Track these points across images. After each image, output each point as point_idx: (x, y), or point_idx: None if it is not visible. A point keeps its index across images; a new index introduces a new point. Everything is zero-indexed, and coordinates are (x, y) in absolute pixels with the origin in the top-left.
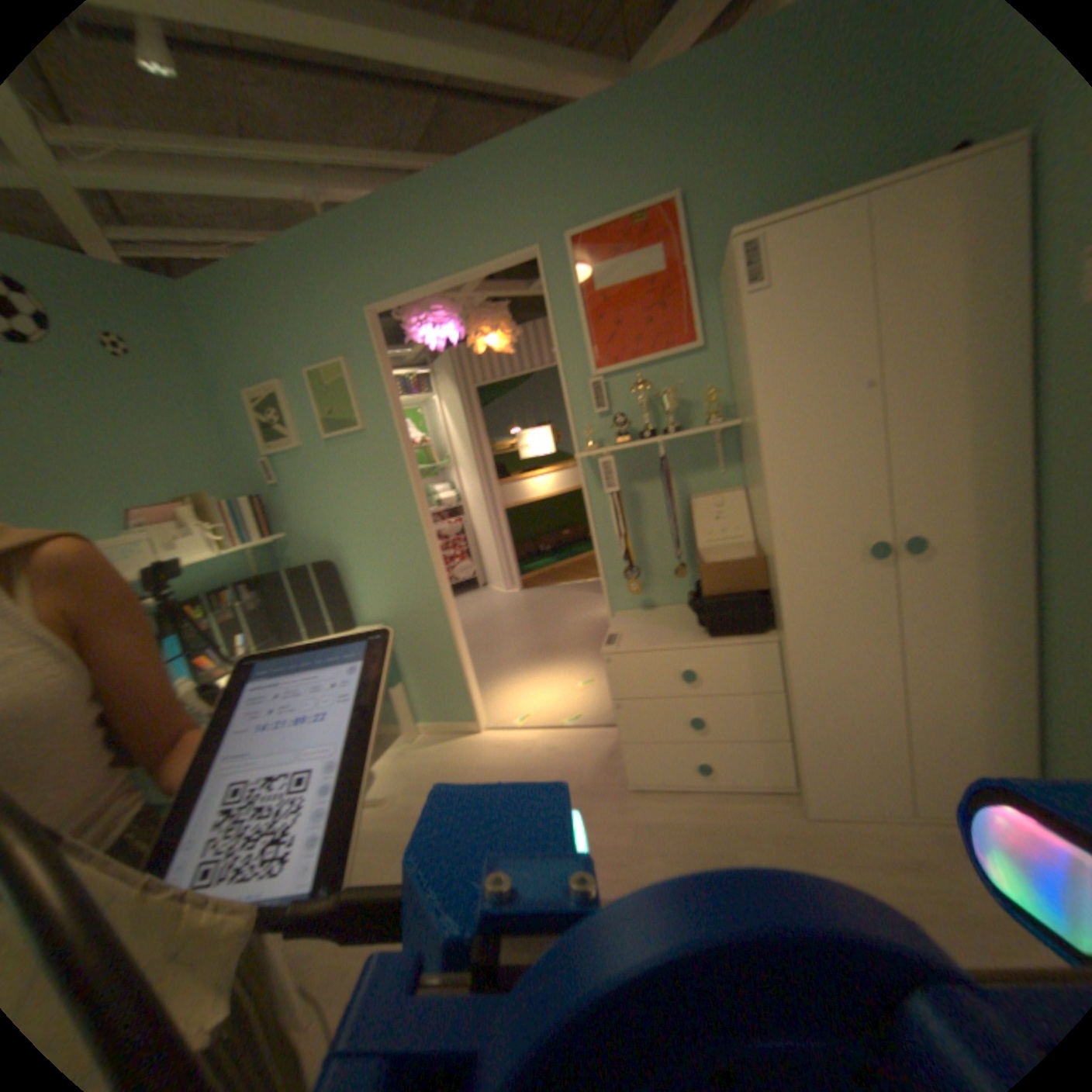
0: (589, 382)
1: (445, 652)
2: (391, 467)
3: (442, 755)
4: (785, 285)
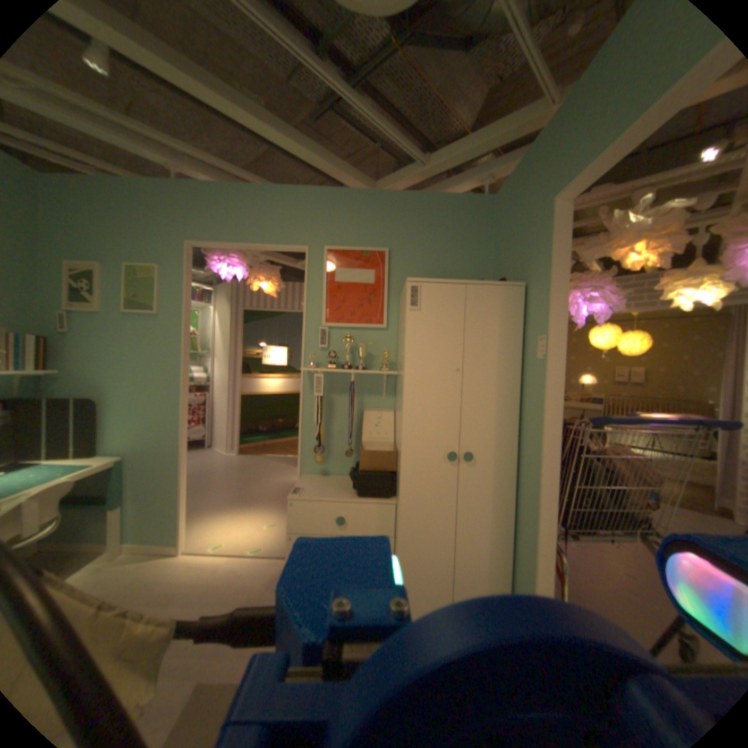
0: (318, 329)
1: (166, 489)
2: (168, 346)
3: (136, 574)
4: (425, 313)
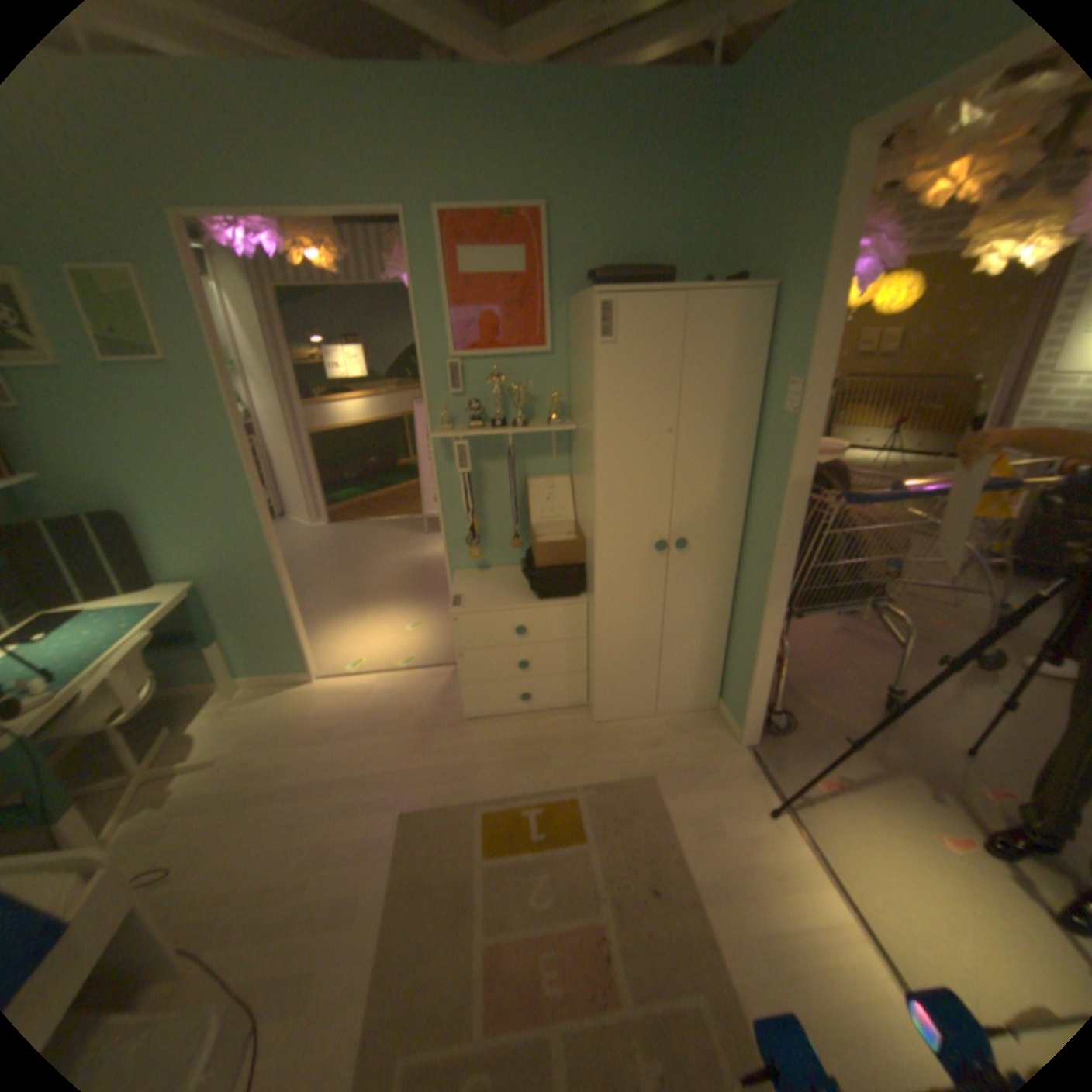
0: (446, 361)
1: (272, 609)
2: (205, 410)
3: (272, 708)
4: (626, 345)
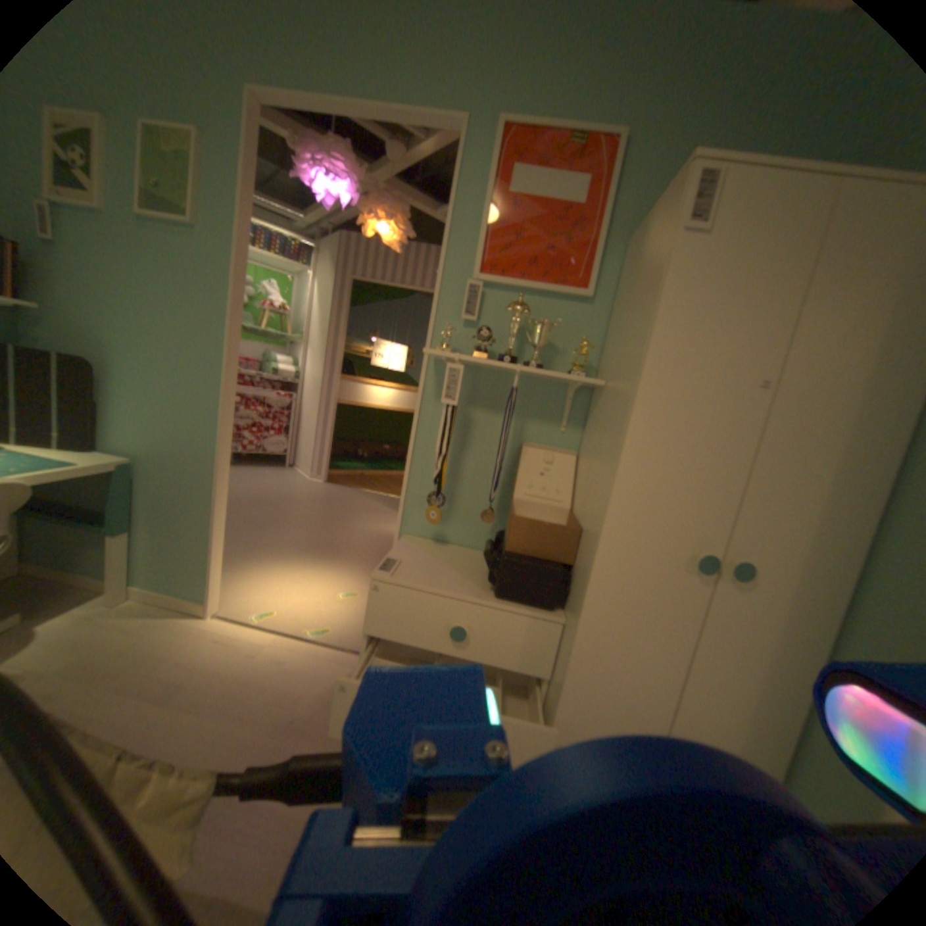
0: (467, 286)
1: (195, 519)
2: (209, 284)
3: (139, 637)
4: (725, 241)
